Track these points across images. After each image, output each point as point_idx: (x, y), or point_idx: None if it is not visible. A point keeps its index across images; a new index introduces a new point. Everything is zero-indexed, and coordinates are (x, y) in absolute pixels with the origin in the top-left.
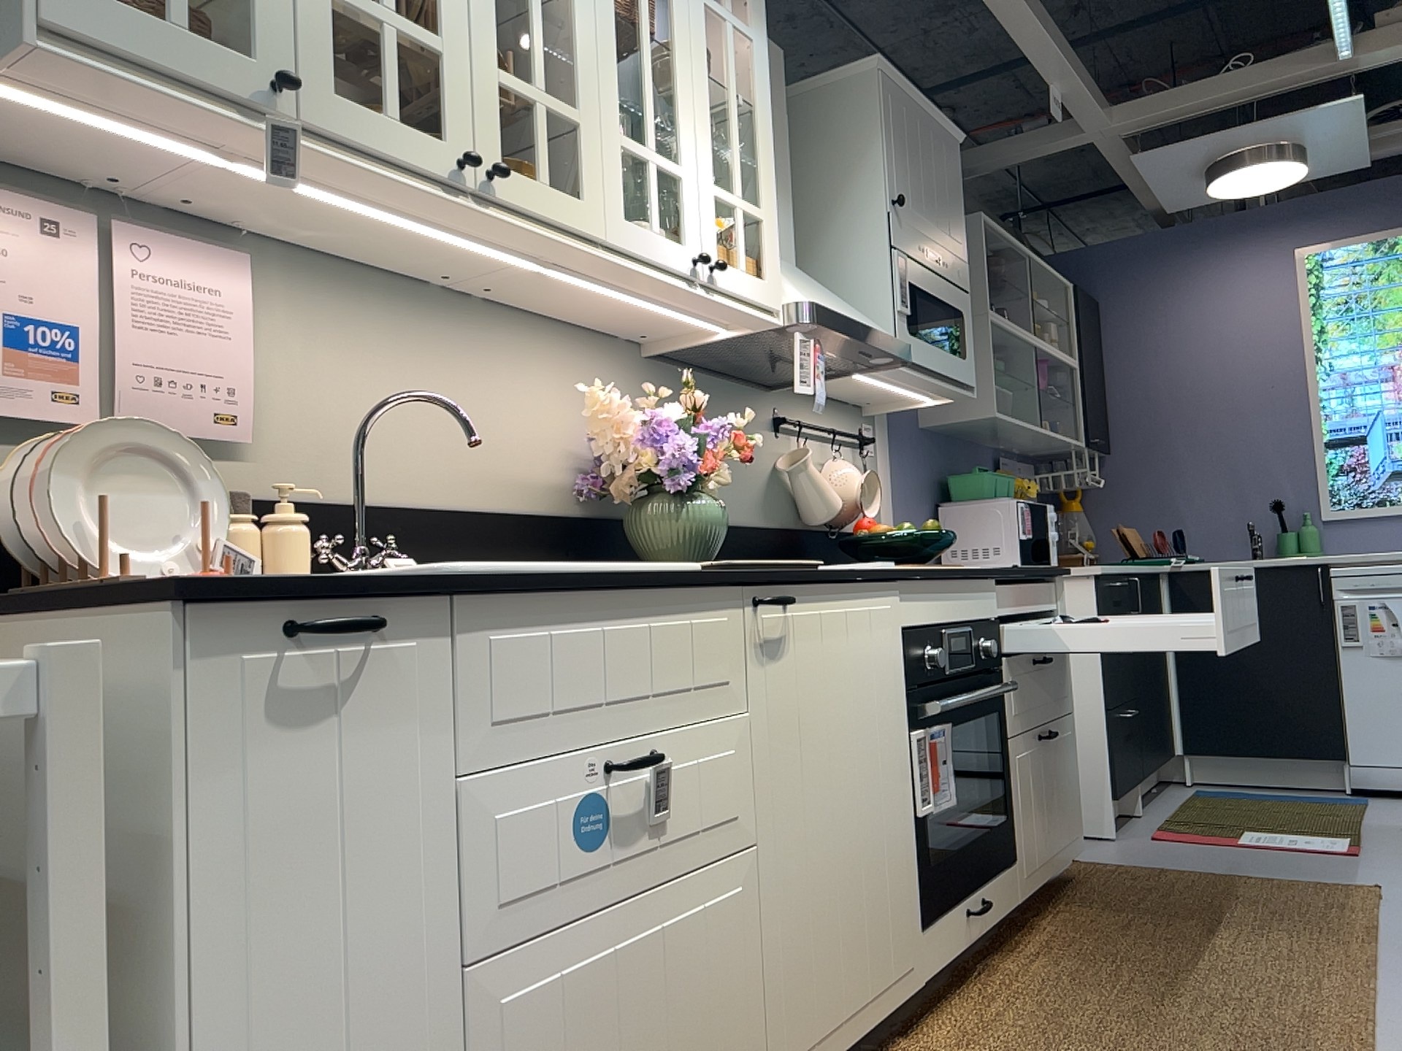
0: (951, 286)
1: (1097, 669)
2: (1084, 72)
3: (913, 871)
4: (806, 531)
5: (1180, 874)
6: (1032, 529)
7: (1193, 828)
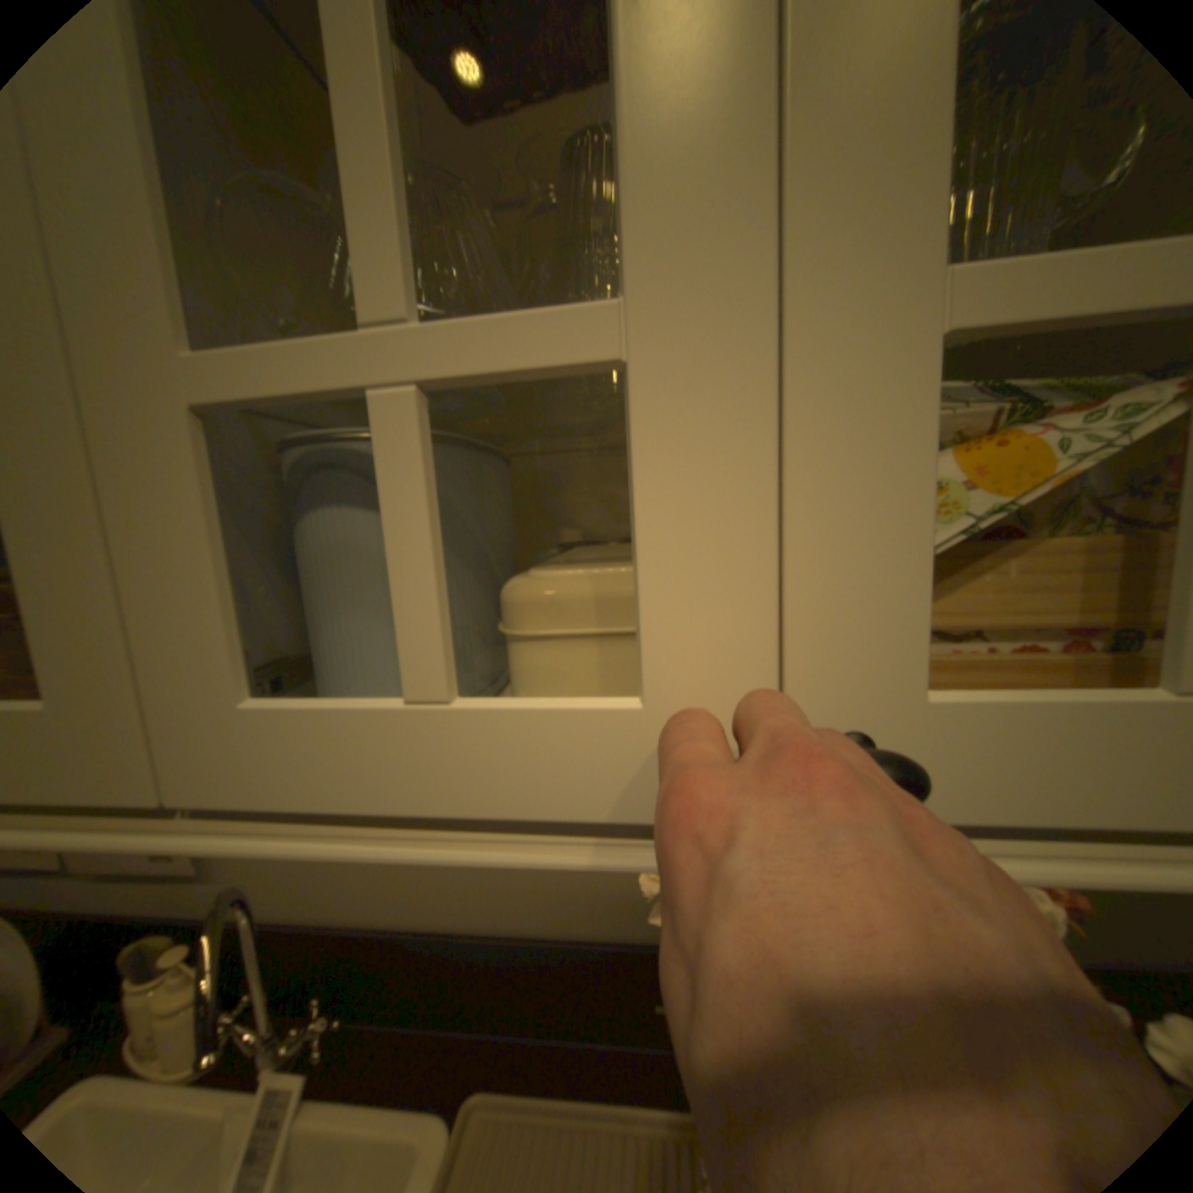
0: None
1: None
2: None
3: None
4: None
5: None
6: None
7: None
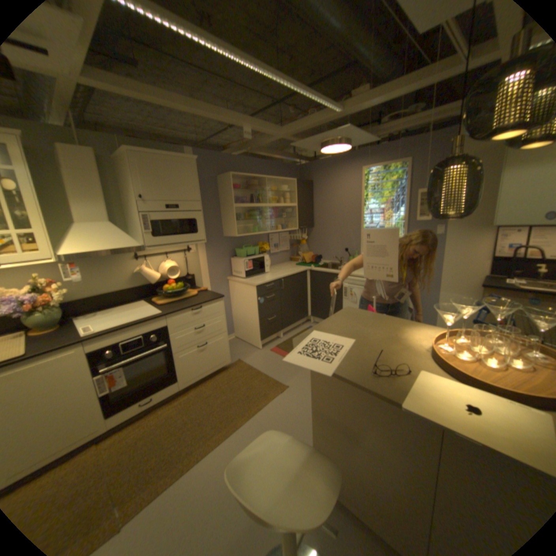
0: (189, 211)
1: (257, 310)
2: (256, 120)
3: (94, 410)
4: (153, 283)
5: (250, 372)
6: (250, 267)
7: (284, 347)
